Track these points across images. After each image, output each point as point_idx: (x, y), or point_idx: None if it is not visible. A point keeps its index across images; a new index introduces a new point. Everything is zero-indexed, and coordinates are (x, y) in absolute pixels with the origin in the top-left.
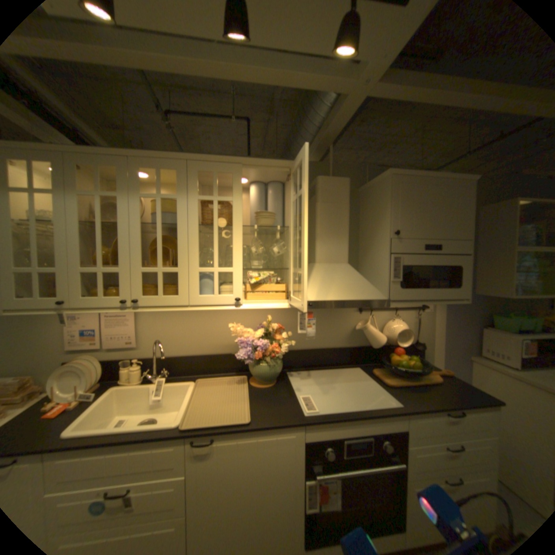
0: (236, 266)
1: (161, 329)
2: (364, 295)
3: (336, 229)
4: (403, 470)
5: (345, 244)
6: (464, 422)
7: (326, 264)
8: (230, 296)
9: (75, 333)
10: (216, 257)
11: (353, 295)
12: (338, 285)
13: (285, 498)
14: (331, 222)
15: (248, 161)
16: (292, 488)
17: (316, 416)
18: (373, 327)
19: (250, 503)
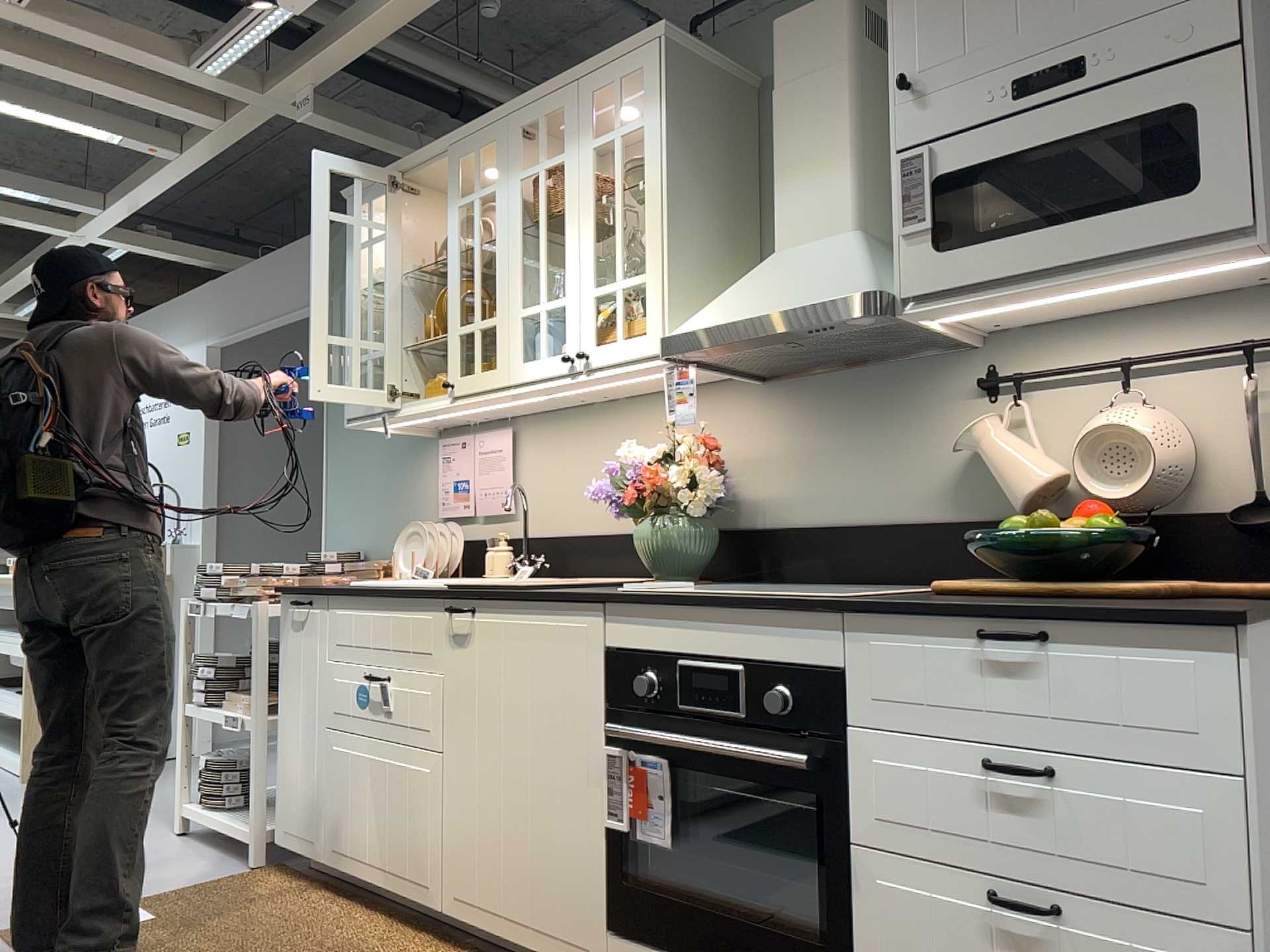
0: (569, 289)
1: (548, 476)
2: (812, 294)
3: (814, 144)
4: (797, 762)
5: (842, 177)
6: (1051, 665)
7: (791, 247)
8: (560, 354)
9: (448, 485)
10: (542, 279)
11: (784, 301)
12: (772, 287)
13: (570, 769)
14: (801, 129)
15: (583, 72)
16: (581, 749)
17: (637, 592)
18: (1005, 434)
19: (519, 759)
